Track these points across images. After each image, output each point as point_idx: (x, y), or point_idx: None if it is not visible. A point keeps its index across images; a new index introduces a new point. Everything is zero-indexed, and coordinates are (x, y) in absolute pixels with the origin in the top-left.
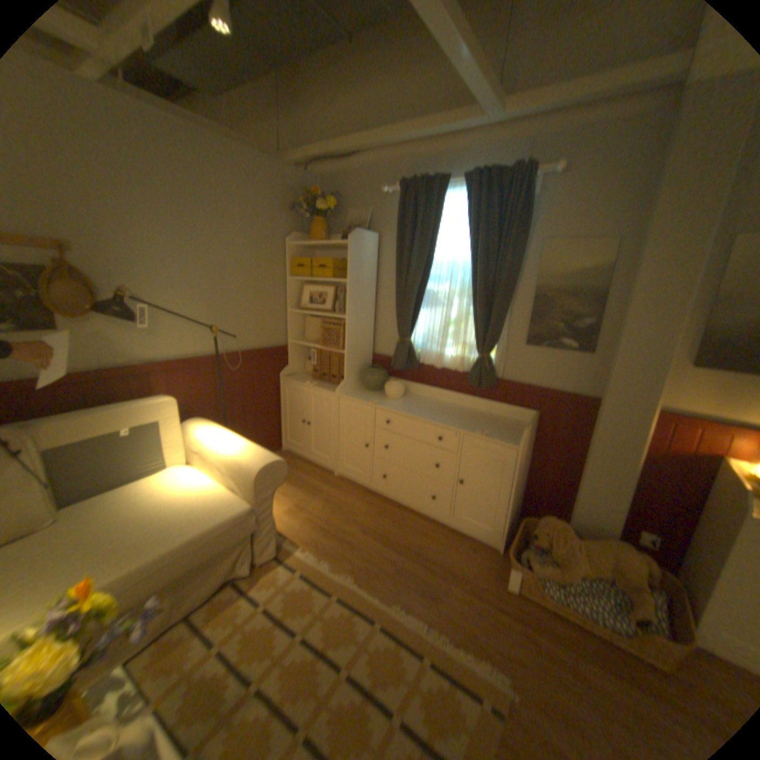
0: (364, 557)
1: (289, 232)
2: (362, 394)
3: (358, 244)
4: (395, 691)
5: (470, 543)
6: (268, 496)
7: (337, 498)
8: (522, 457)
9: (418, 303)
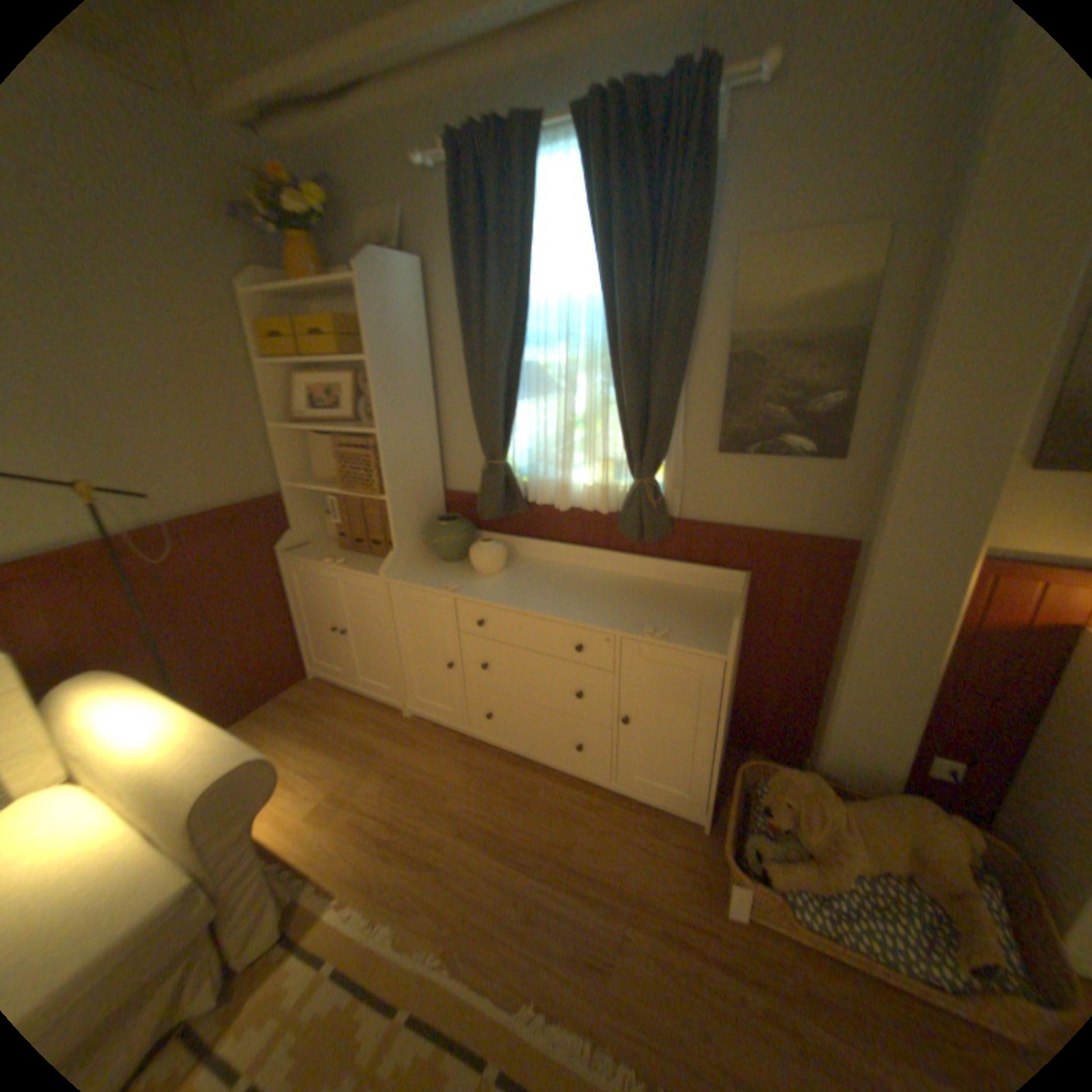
0: (461, 892)
1: (237, 264)
2: (431, 570)
3: (375, 277)
4: None
5: (650, 817)
6: (233, 838)
7: (408, 764)
8: (733, 669)
9: (512, 389)
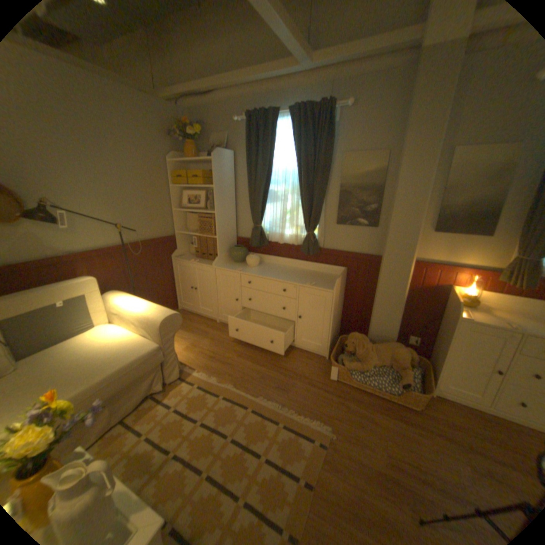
0: (239, 370)
1: (167, 151)
2: (231, 265)
3: (219, 159)
4: (261, 443)
5: (307, 354)
6: (170, 337)
7: (219, 336)
8: (336, 296)
9: (264, 199)
